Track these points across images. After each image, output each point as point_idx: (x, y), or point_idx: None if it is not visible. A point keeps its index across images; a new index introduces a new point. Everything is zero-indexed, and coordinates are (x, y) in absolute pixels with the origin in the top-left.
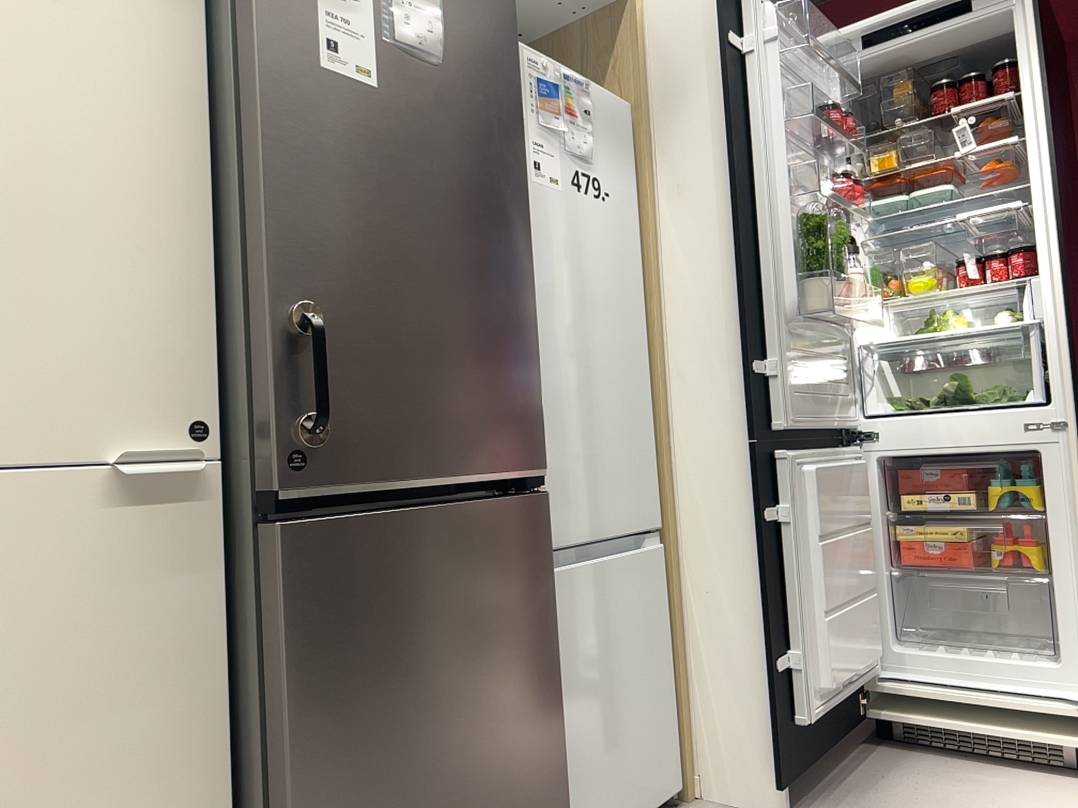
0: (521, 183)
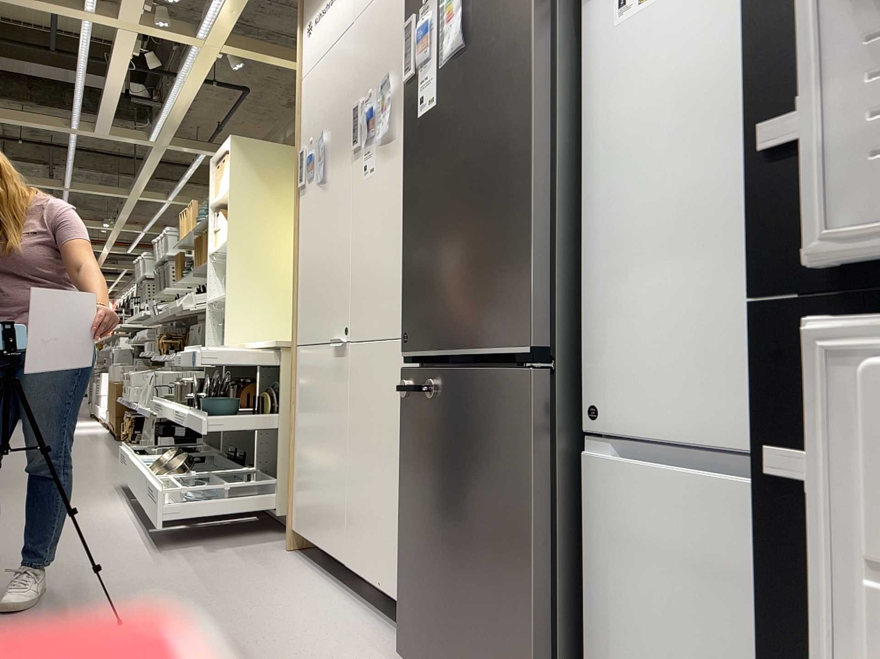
0: (527, 79)
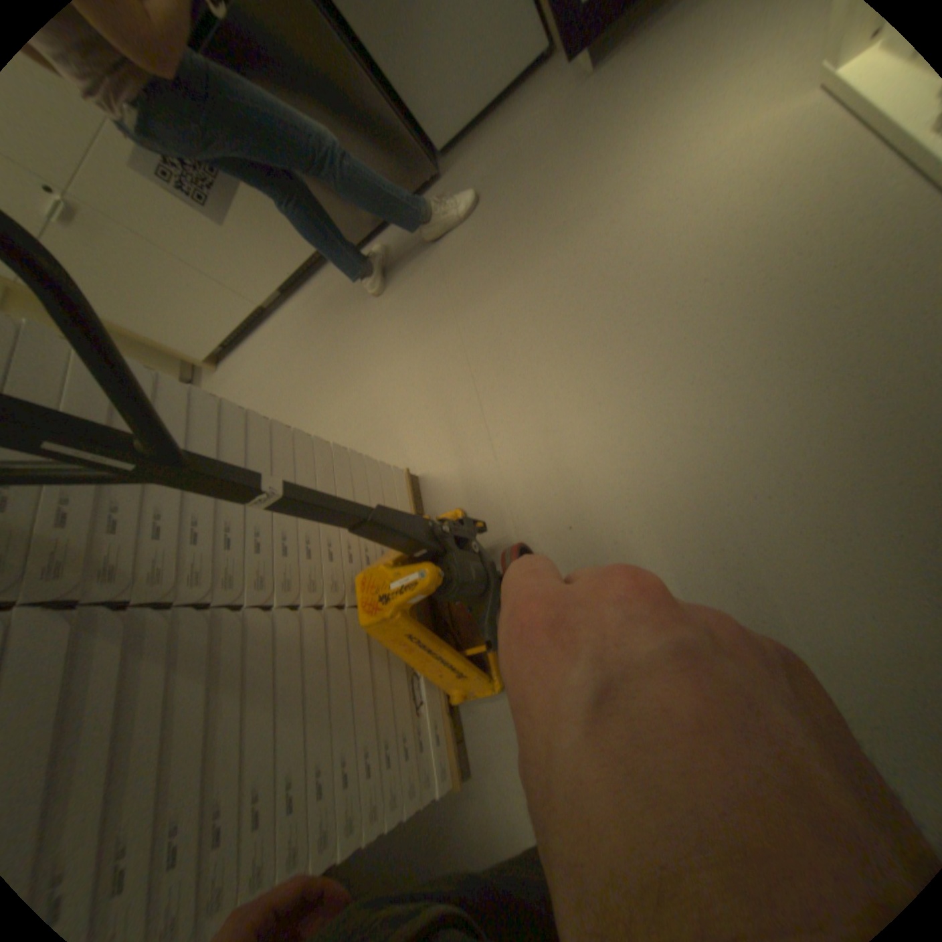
0: None
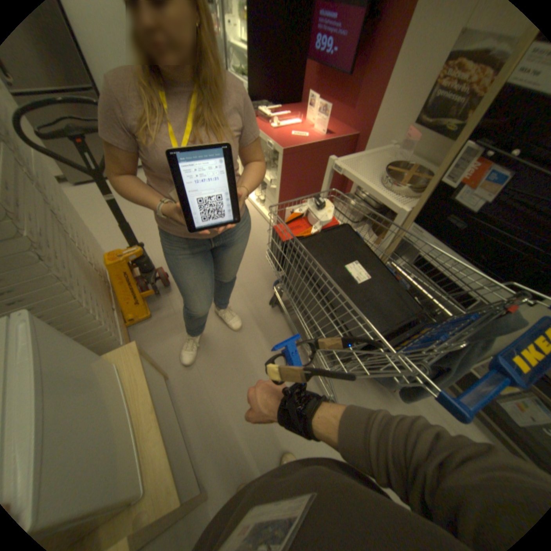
0: None
